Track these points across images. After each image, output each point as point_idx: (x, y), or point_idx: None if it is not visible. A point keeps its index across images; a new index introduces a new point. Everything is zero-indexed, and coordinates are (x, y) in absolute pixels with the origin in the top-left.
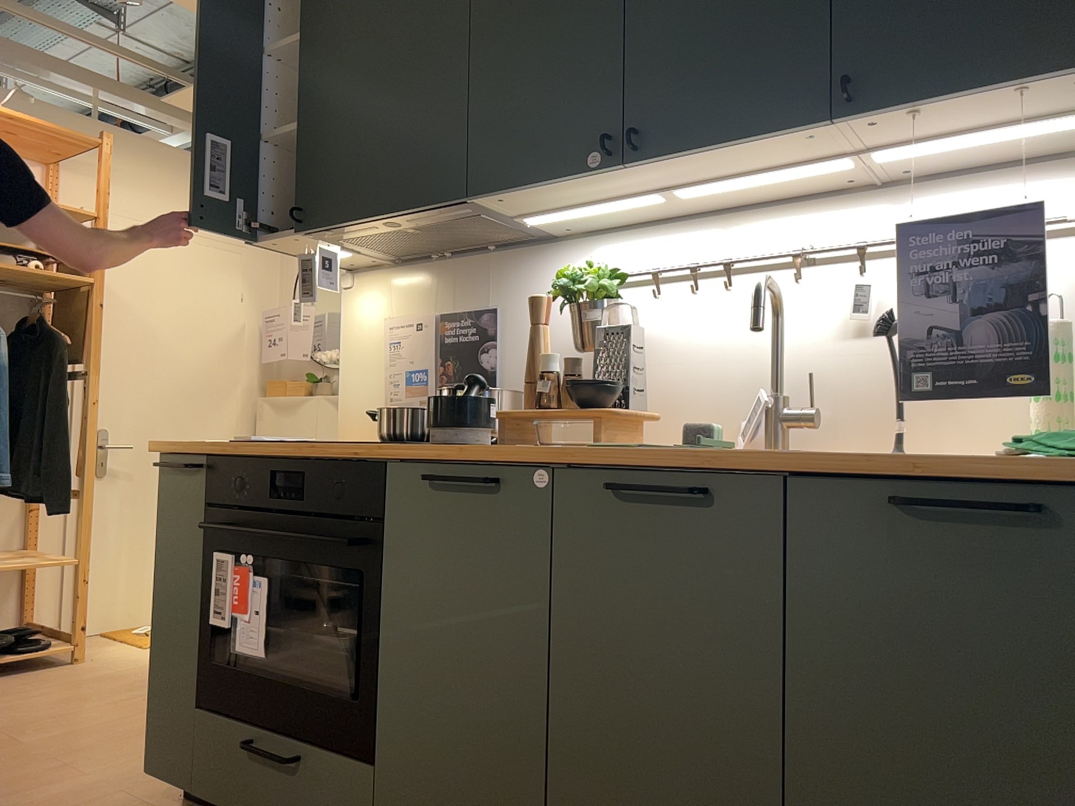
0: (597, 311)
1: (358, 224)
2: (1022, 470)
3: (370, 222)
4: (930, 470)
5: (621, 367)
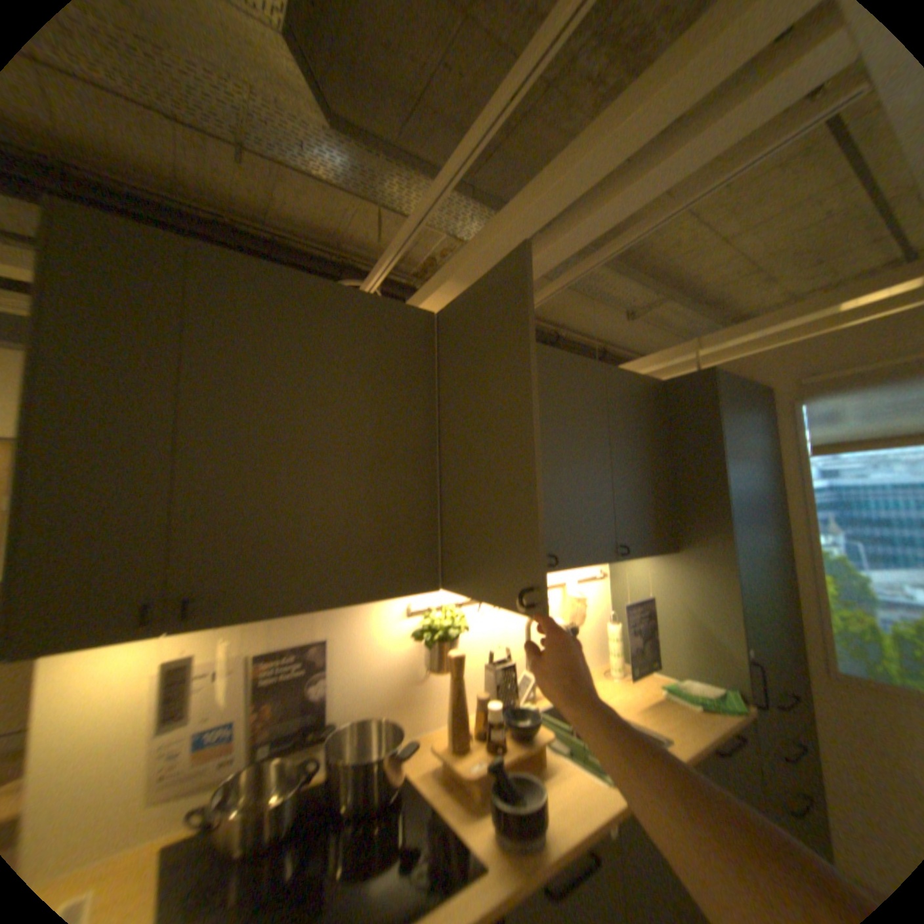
0: (459, 645)
1: (288, 613)
2: (740, 727)
3: (309, 609)
4: (725, 737)
5: (512, 693)
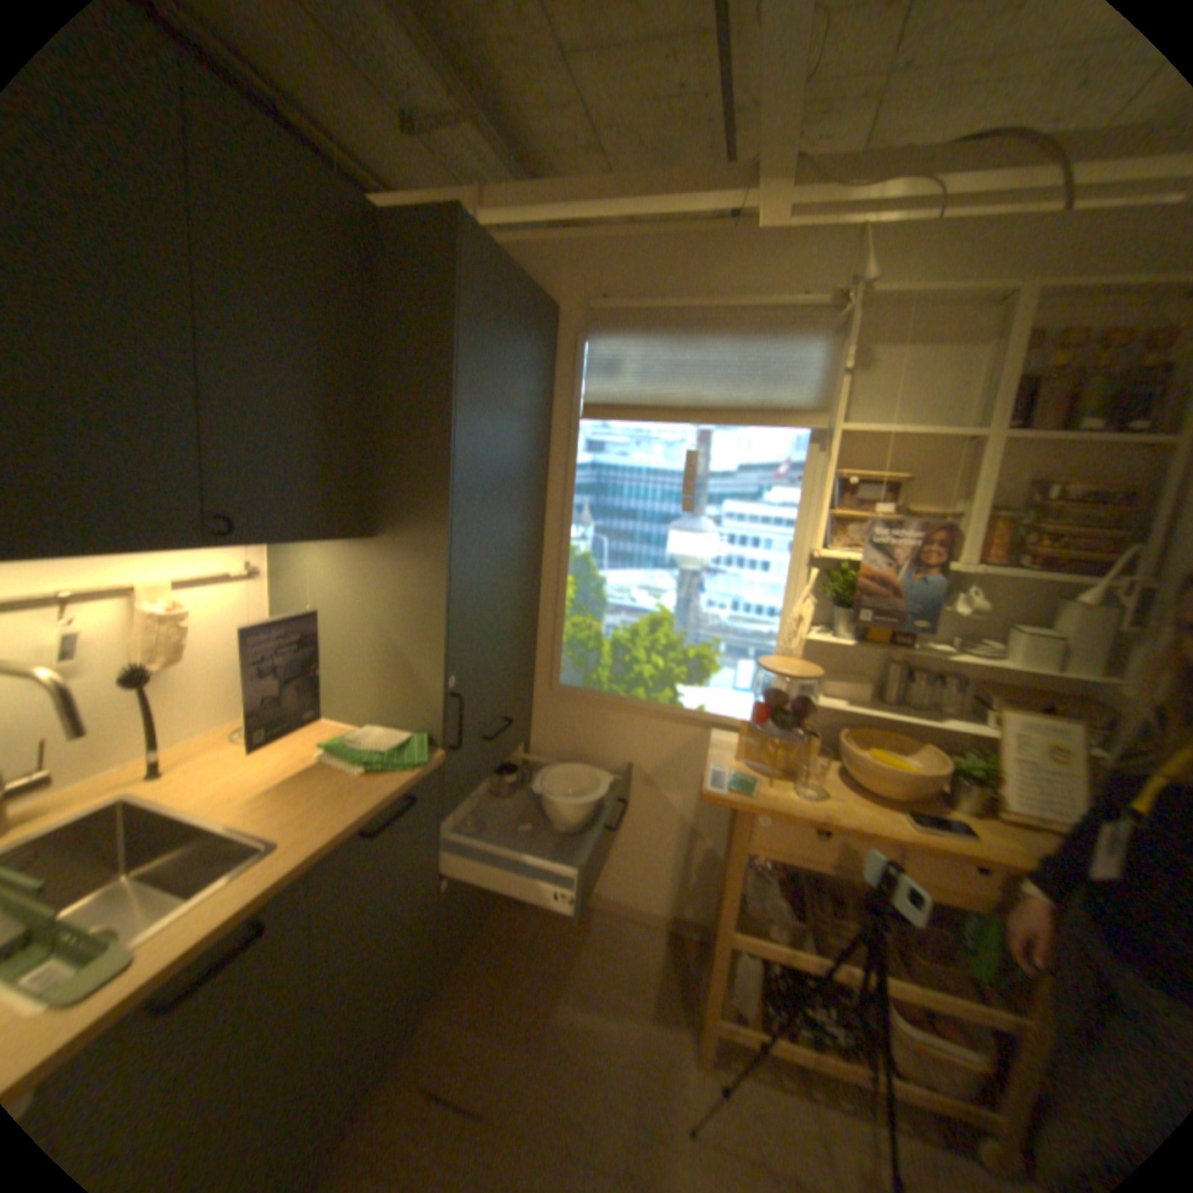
0: None
1: None
2: (408, 786)
3: None
4: (378, 809)
5: None
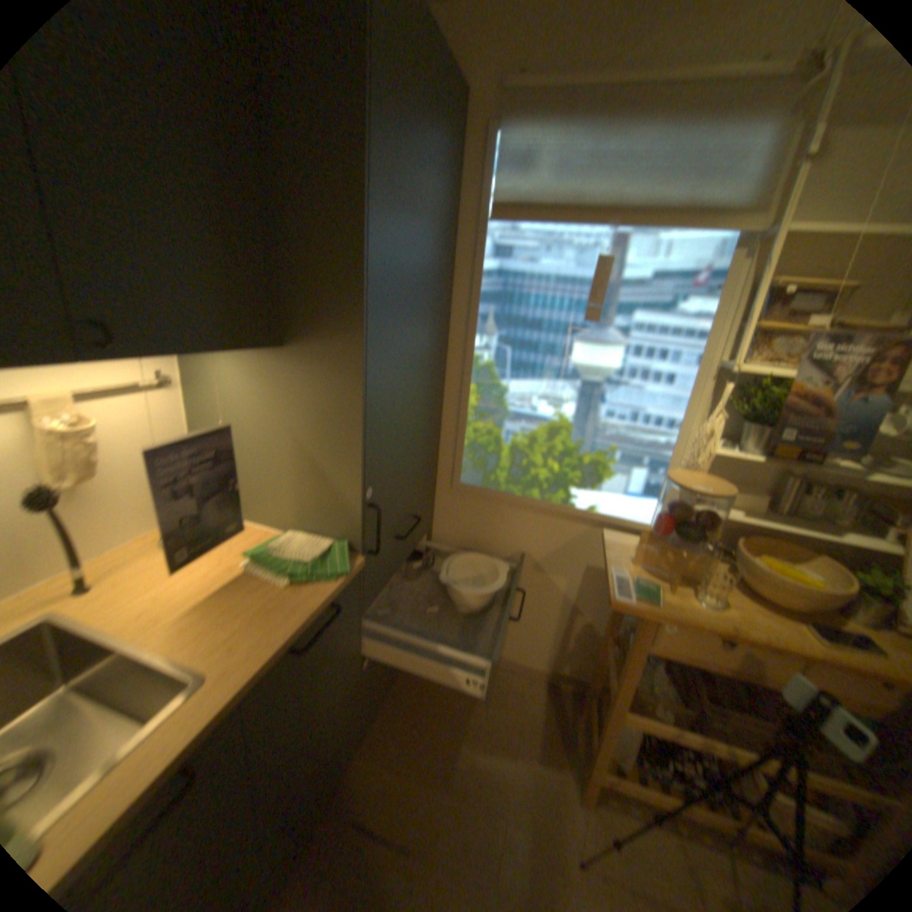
0: None
1: None
2: (333, 601)
3: None
4: (305, 629)
5: None
